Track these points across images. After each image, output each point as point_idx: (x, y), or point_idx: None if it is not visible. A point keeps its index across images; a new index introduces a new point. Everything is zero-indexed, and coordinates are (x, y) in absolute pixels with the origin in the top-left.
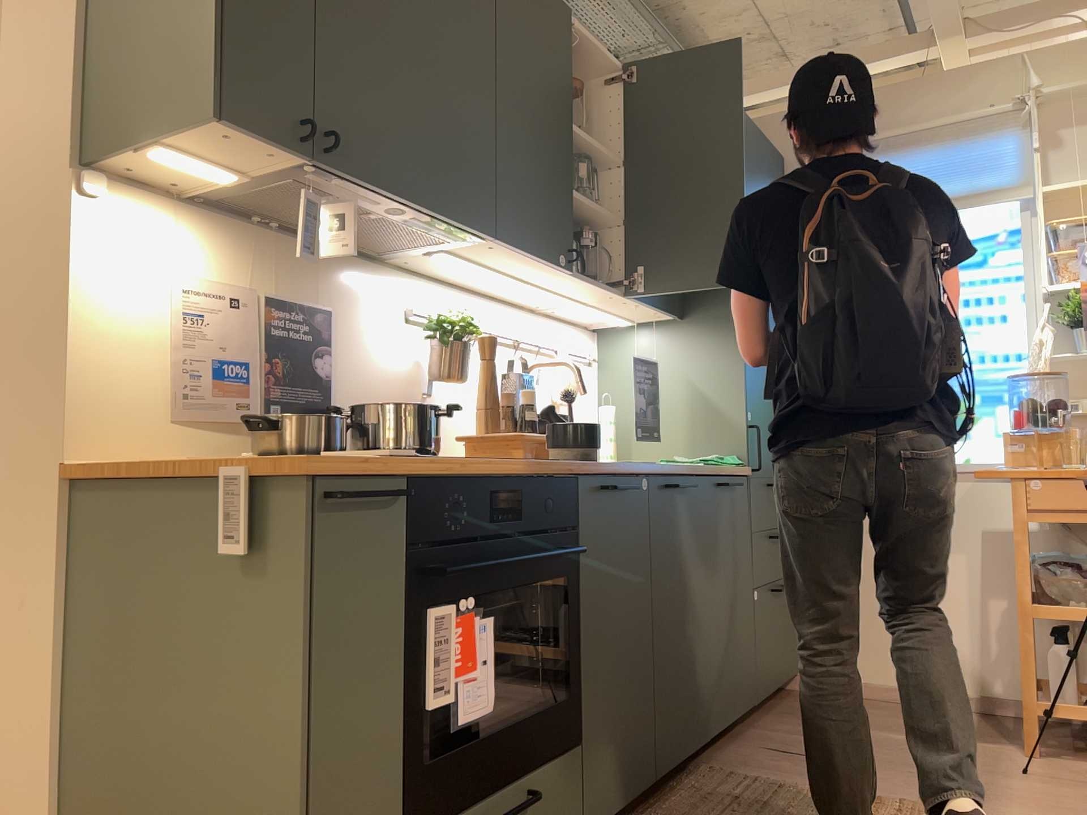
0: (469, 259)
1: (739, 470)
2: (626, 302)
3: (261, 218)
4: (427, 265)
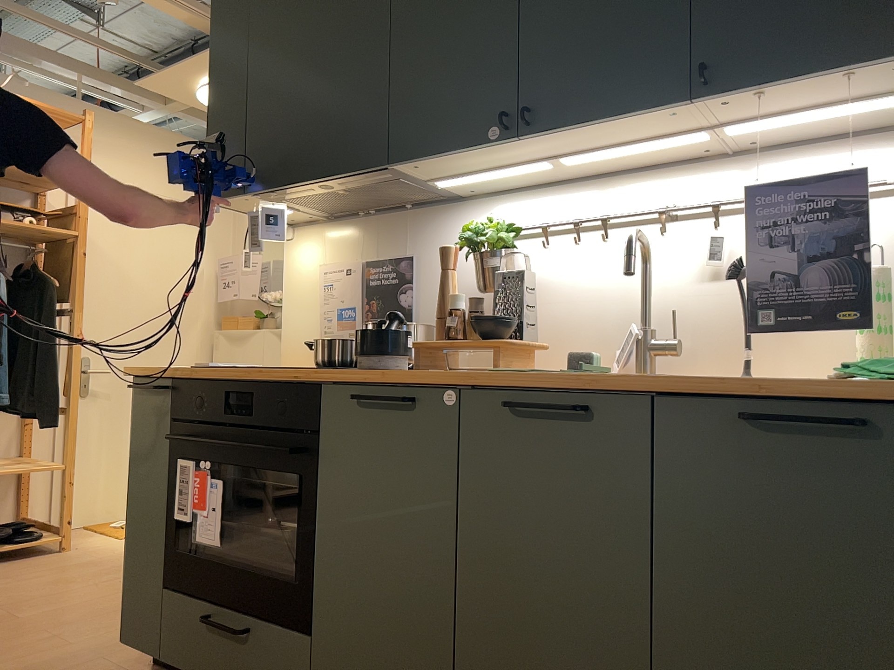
0: (458, 175)
1: (847, 388)
2: (733, 104)
3: (360, 212)
4: (494, 184)
